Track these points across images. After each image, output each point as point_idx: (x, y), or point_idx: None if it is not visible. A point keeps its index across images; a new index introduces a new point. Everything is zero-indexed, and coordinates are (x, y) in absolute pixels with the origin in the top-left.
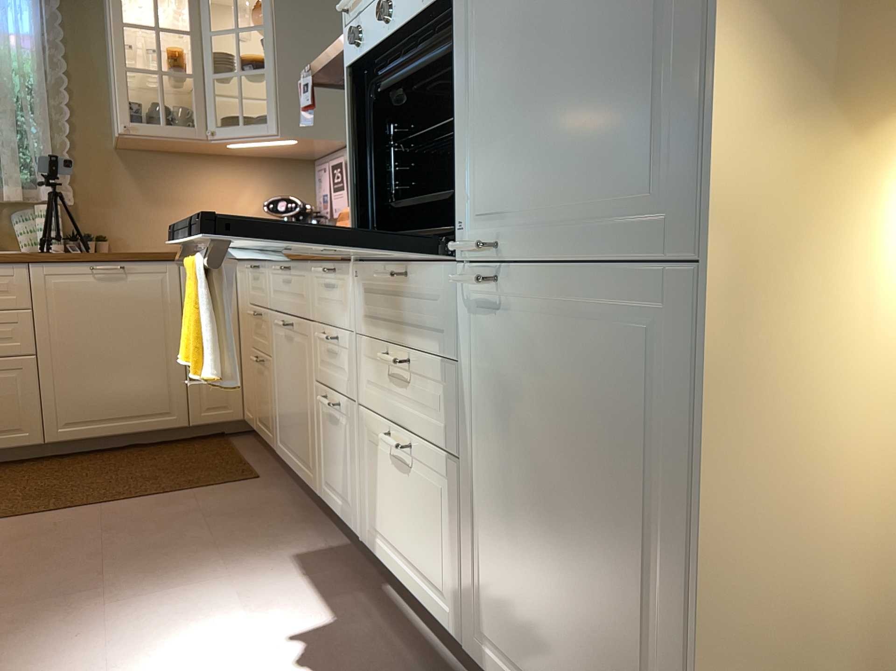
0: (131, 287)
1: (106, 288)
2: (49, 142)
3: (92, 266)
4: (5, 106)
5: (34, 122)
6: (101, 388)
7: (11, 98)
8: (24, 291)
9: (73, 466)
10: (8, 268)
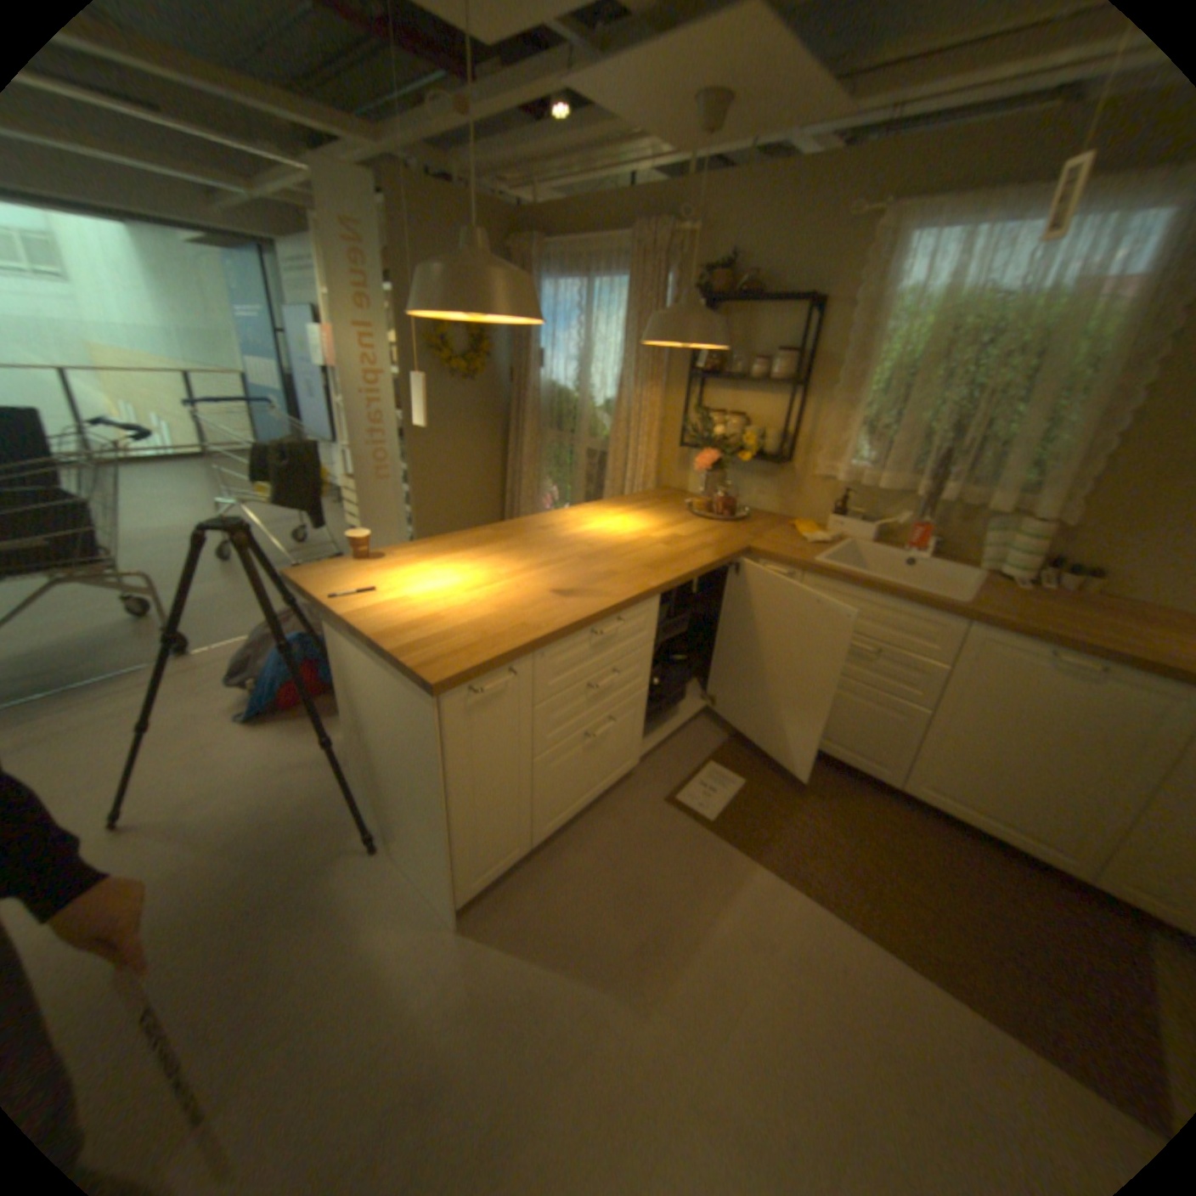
0: (1105, 697)
1: (1063, 683)
2: (1088, 438)
3: (1057, 652)
4: (1047, 391)
5: (1079, 410)
6: (992, 780)
7: (1061, 378)
8: (953, 647)
9: (918, 837)
10: (947, 618)
